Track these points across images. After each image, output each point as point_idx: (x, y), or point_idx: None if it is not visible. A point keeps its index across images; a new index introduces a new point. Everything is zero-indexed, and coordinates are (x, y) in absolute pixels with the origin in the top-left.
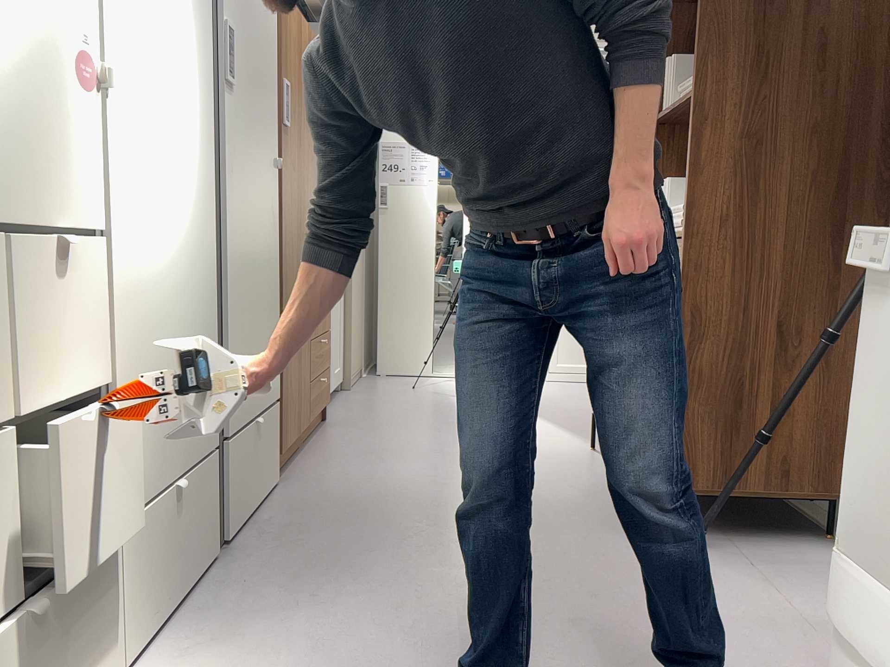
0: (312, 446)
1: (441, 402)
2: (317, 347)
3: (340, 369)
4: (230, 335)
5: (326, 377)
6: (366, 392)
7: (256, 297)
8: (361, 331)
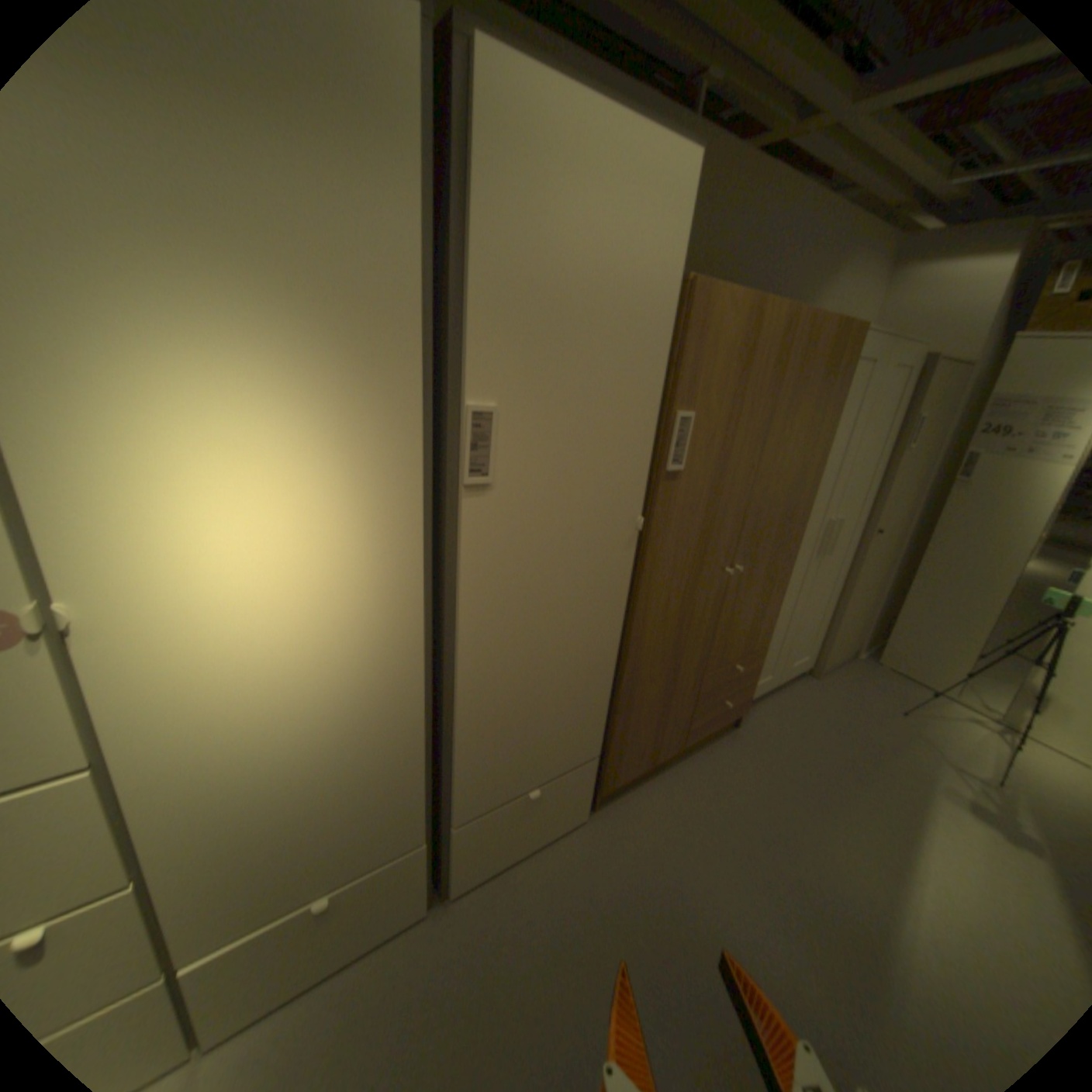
0: (682, 771)
1: (920, 768)
2: (723, 676)
3: (812, 658)
4: (469, 744)
5: (743, 696)
6: (835, 693)
7: (549, 686)
8: (869, 616)
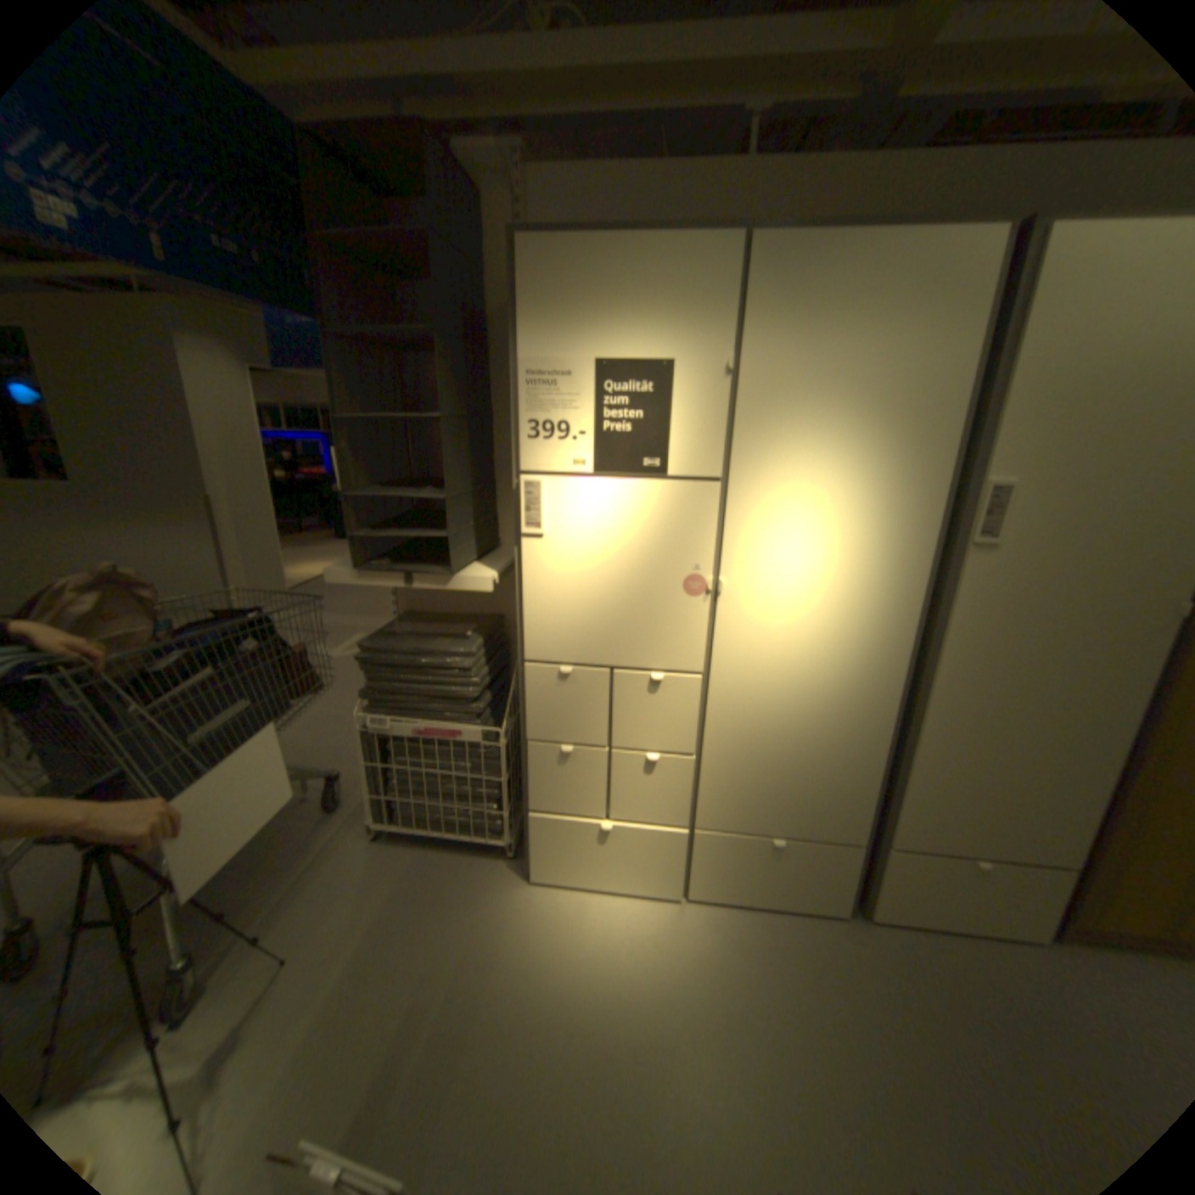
0: None
1: None
2: None
3: None
4: (927, 774)
5: None
6: None
7: (1027, 755)
8: None
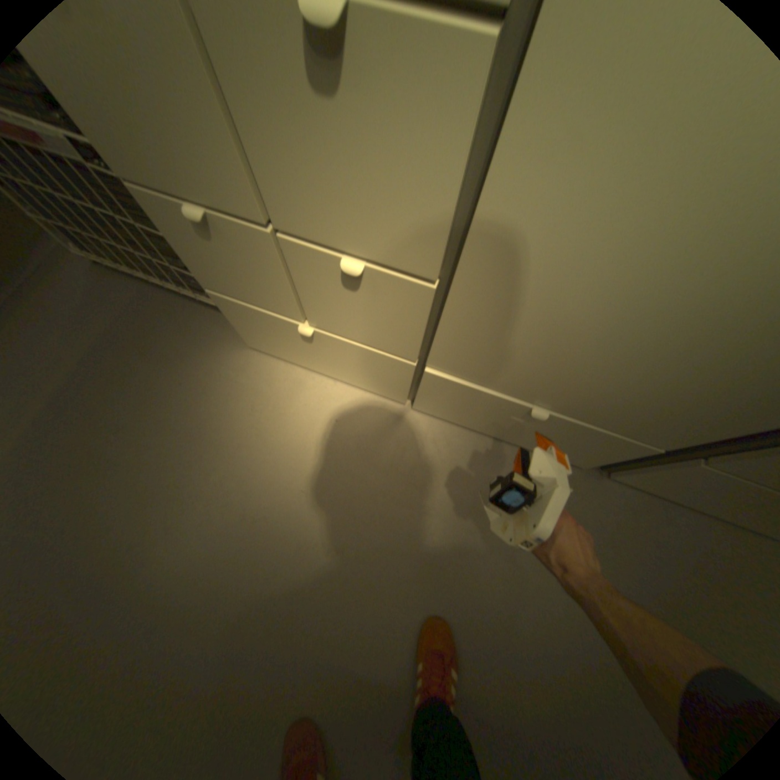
0: None
1: None
2: None
3: None
4: None
5: None
6: None
7: None
8: None
